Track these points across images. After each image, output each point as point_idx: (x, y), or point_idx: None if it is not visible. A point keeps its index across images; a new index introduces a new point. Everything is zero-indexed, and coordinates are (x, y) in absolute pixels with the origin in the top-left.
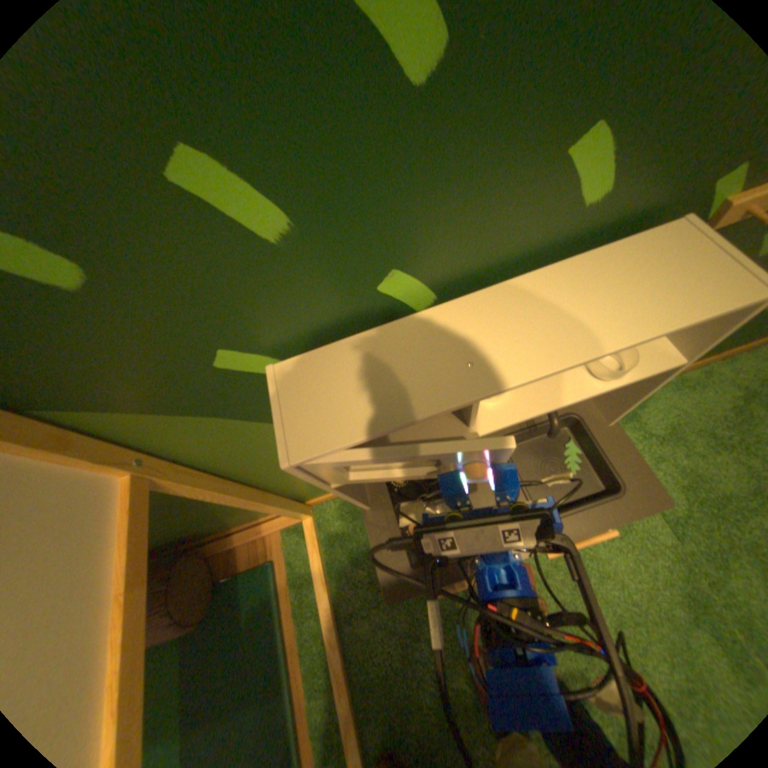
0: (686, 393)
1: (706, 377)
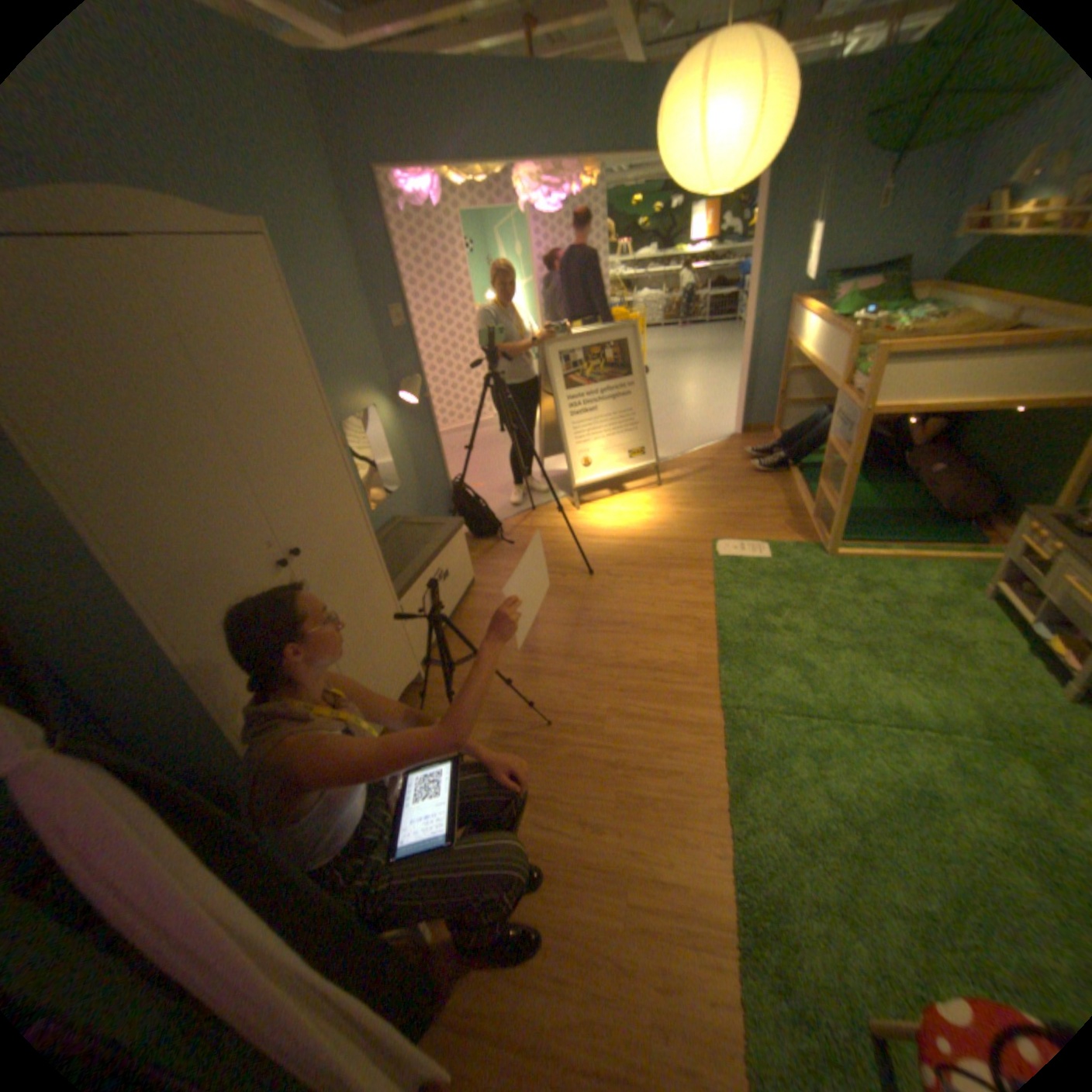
0: None
1: None
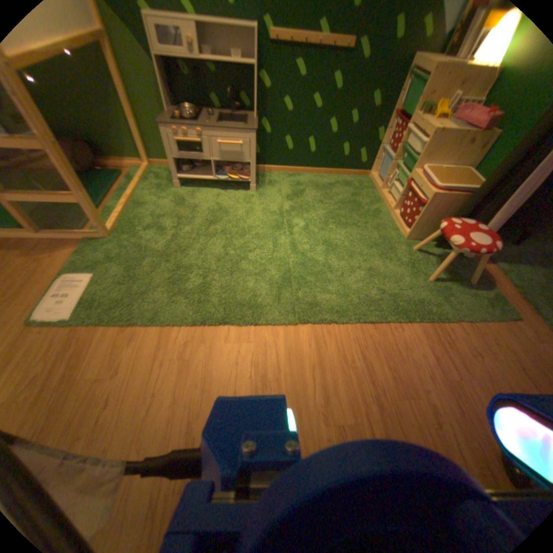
0: (315, 176)
1: (326, 175)
